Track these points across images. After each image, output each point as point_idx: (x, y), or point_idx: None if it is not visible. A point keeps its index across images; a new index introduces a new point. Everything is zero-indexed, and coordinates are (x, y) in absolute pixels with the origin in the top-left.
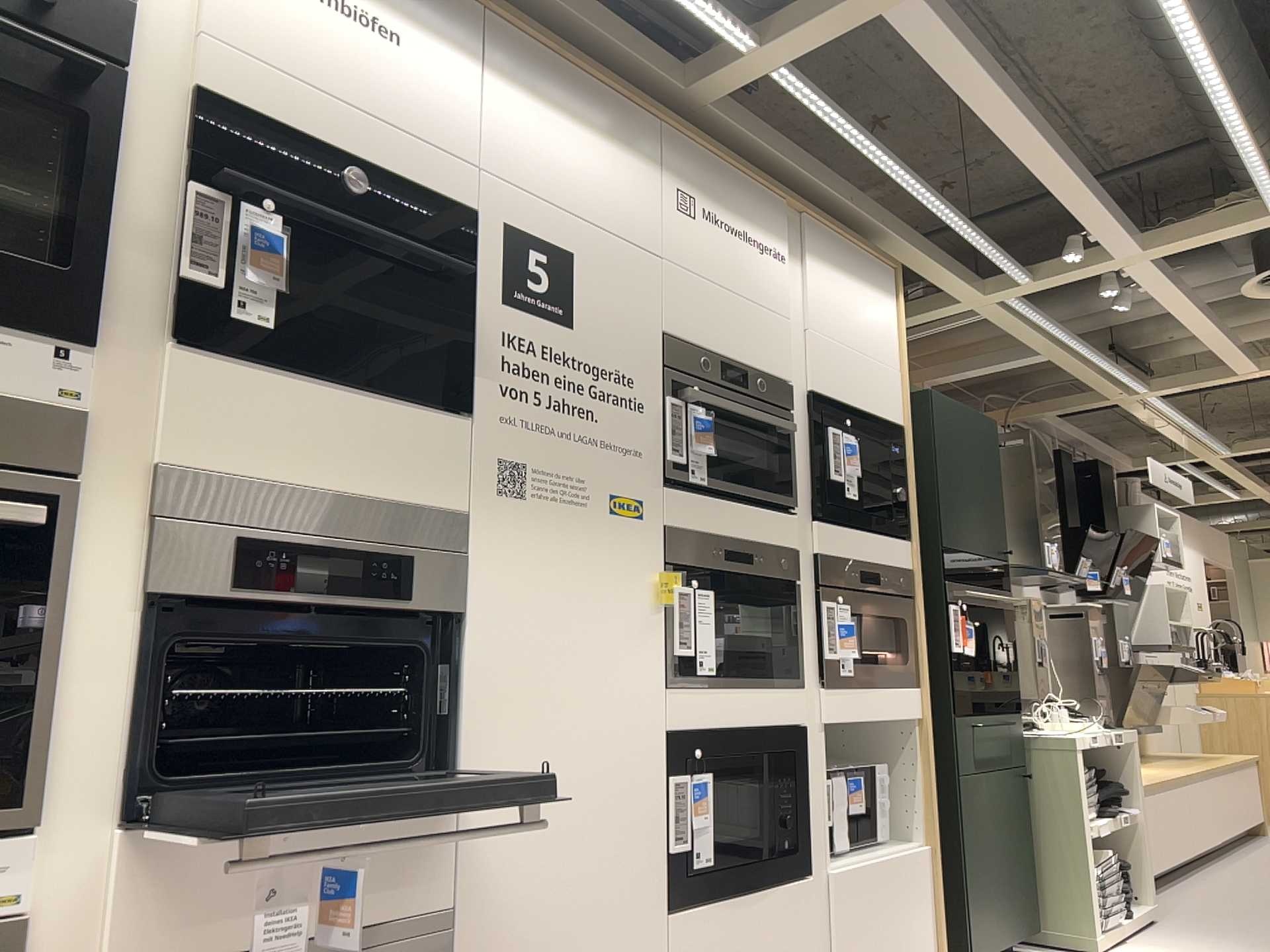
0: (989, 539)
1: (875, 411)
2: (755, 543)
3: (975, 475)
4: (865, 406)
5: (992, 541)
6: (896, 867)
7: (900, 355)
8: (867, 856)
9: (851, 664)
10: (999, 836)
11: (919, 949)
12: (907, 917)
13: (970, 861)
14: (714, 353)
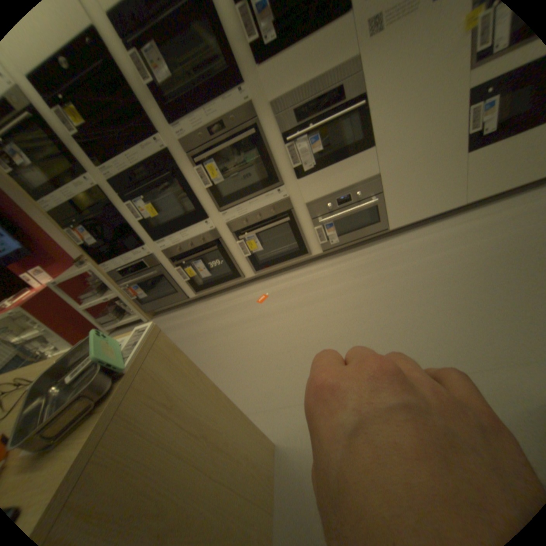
0: None
1: None
2: None
3: None
4: None
5: None
6: None
7: None
8: None
9: None
10: None
11: None
12: None
13: None
14: None
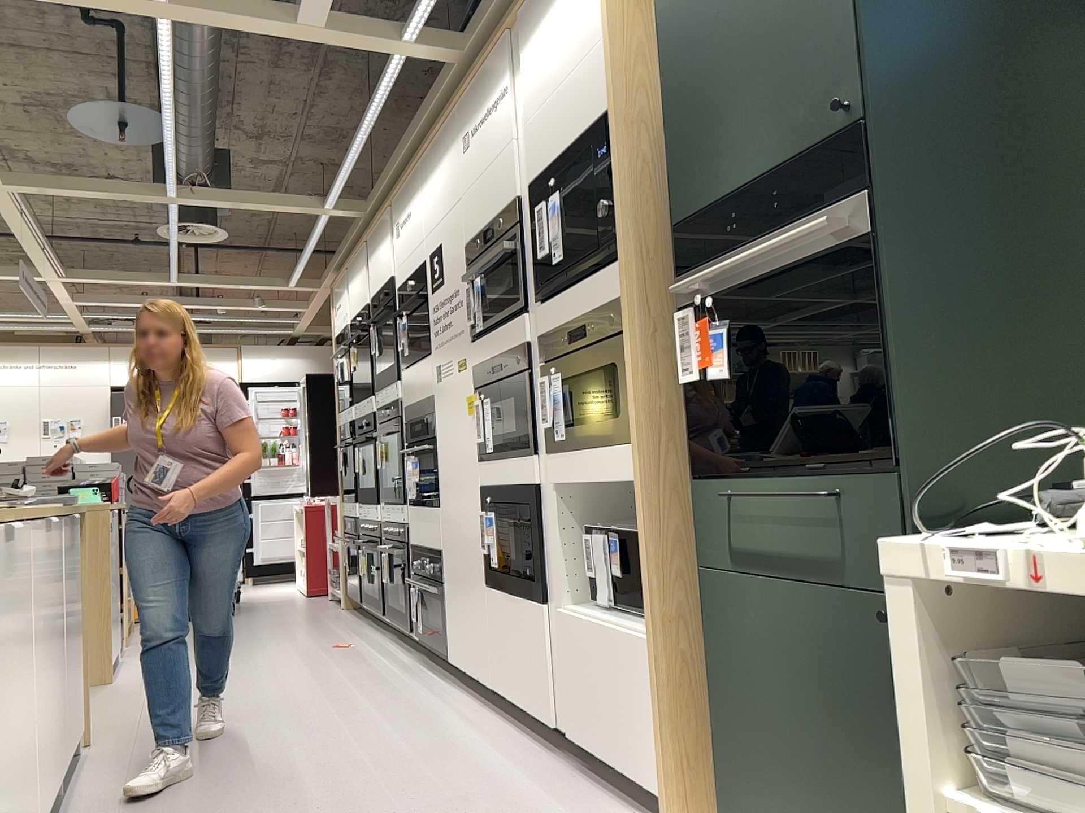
0: (804, 115)
1: (582, 129)
2: (507, 351)
3: (764, 11)
4: (571, 139)
5: (814, 110)
6: (613, 640)
7: (607, 7)
8: (609, 620)
9: (563, 431)
10: (816, 708)
11: (642, 746)
12: (627, 700)
13: (730, 703)
14: (485, 228)
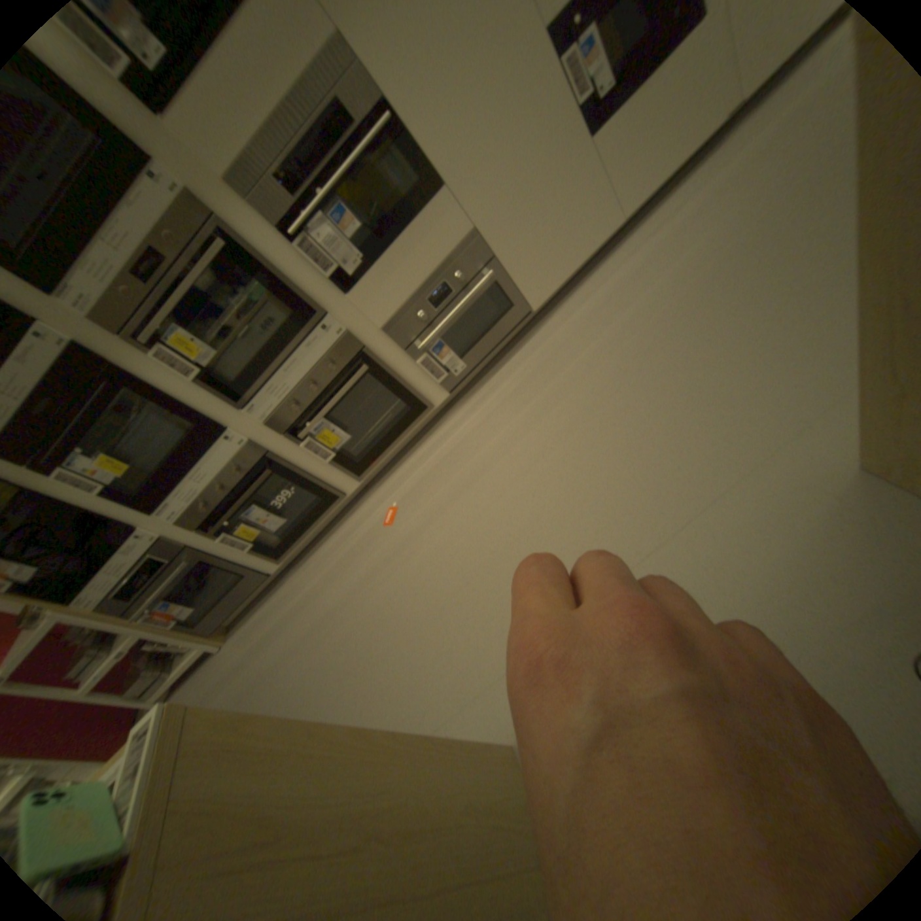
0: None
1: None
2: None
3: None
4: None
5: None
6: None
7: None
8: None
9: None
10: None
11: None
12: None
13: None
14: None
